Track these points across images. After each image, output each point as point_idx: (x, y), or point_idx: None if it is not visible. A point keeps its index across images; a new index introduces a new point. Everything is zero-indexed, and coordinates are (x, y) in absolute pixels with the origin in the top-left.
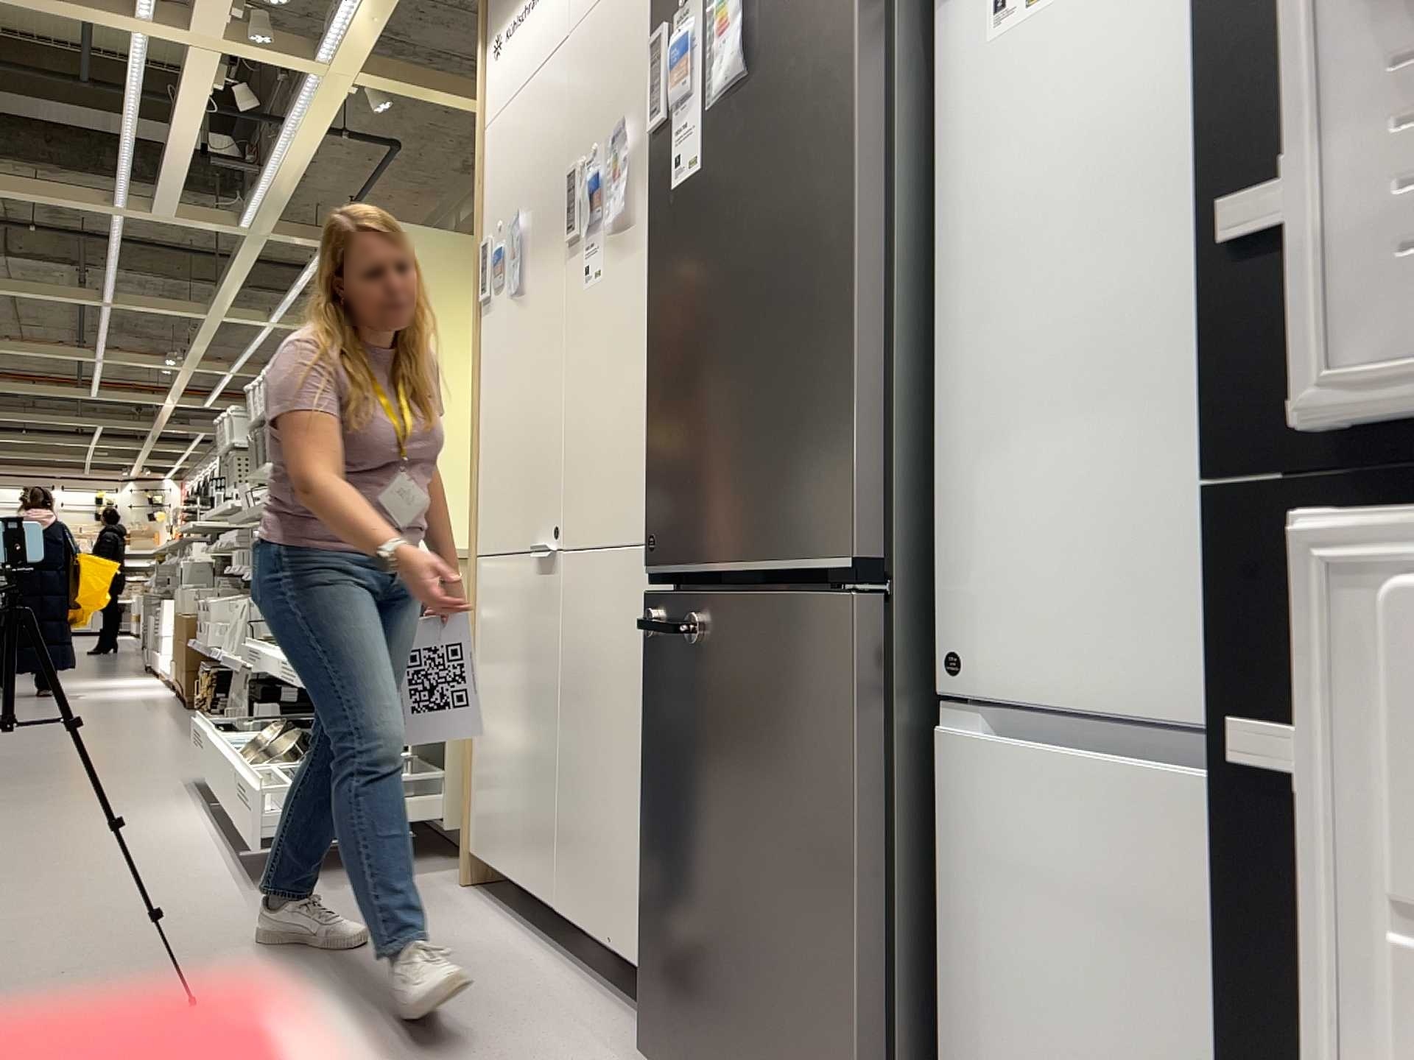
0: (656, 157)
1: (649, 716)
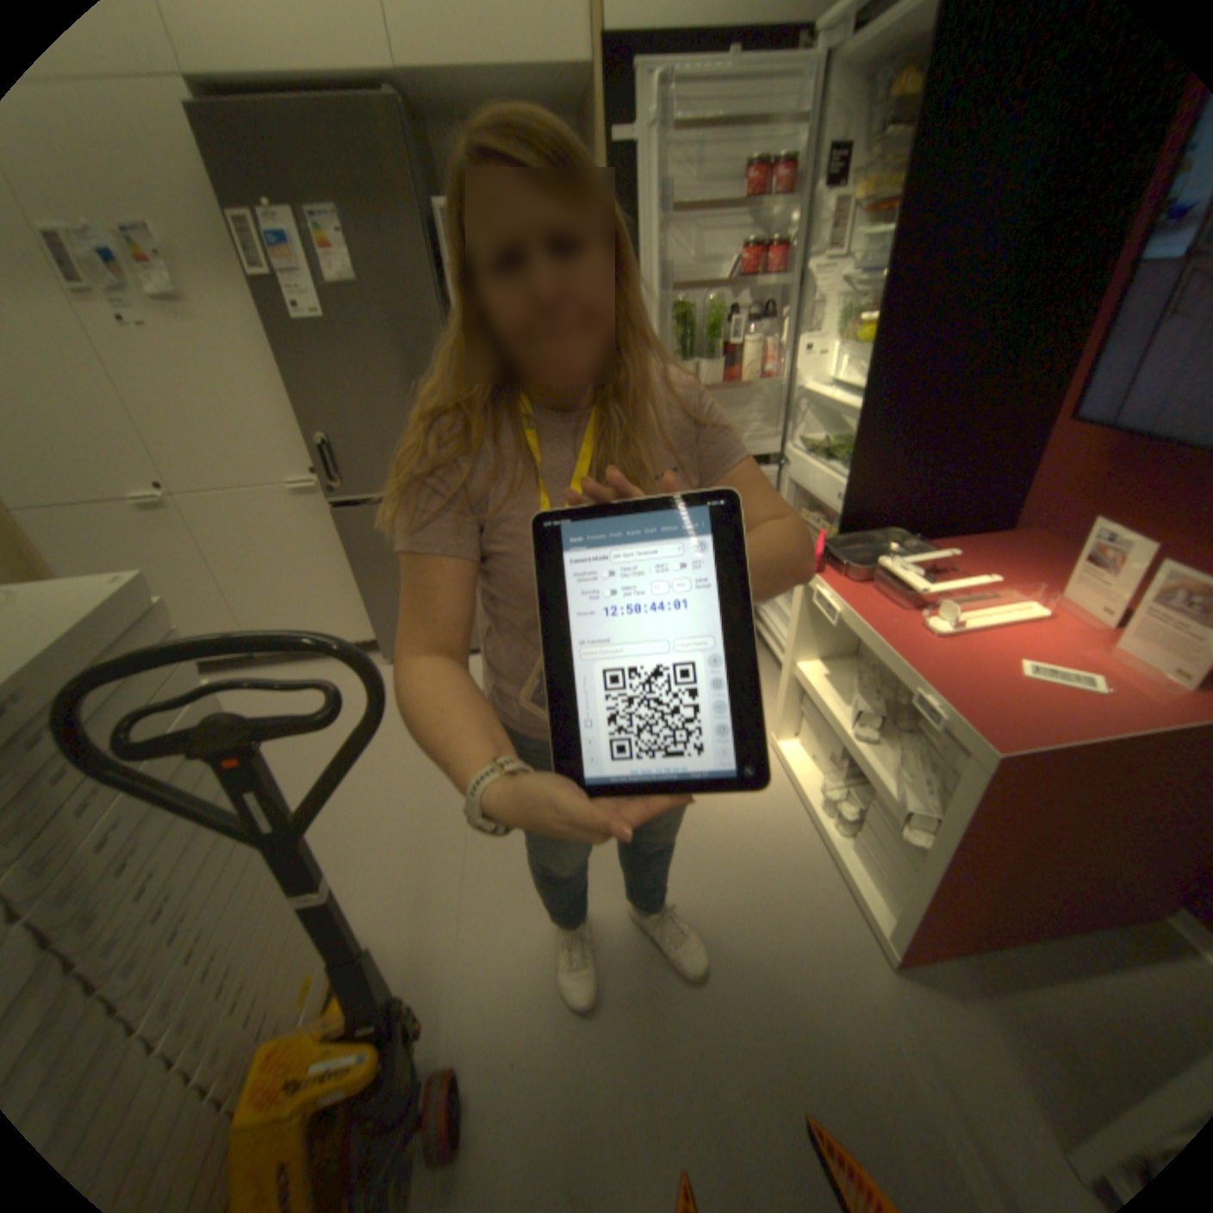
0: (261, 293)
1: (353, 554)
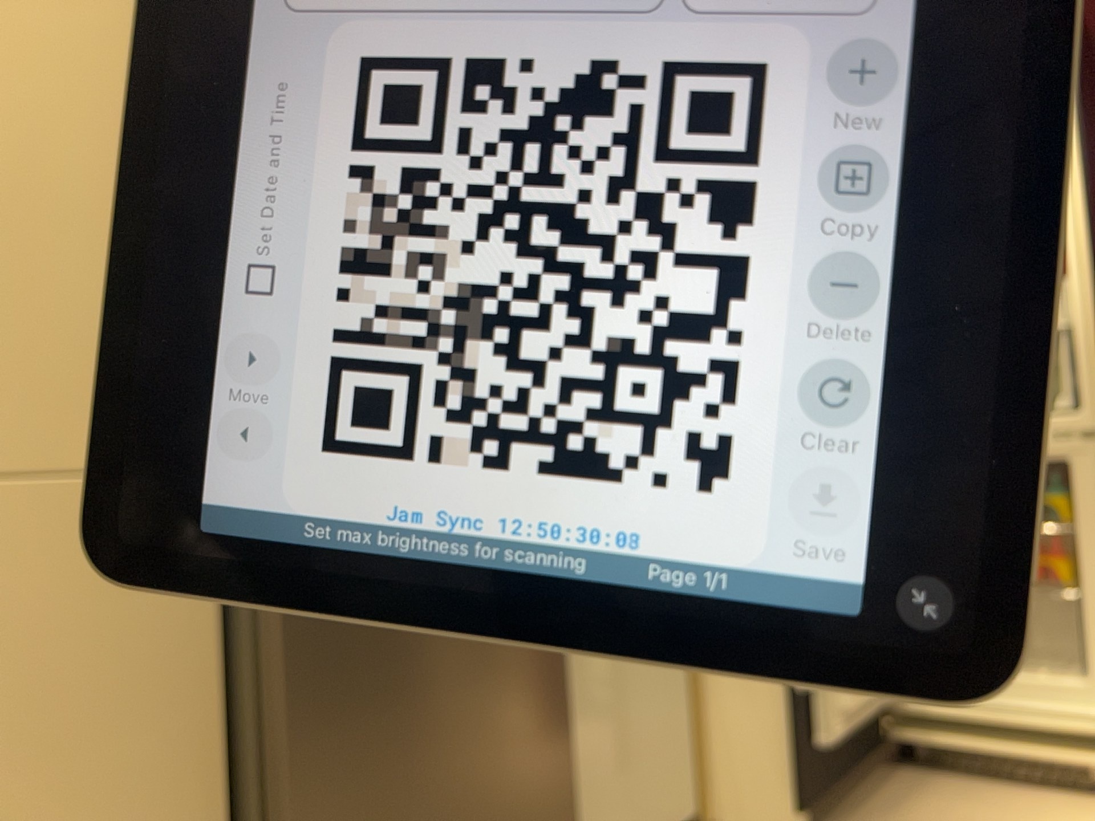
0: None
1: (295, 691)
